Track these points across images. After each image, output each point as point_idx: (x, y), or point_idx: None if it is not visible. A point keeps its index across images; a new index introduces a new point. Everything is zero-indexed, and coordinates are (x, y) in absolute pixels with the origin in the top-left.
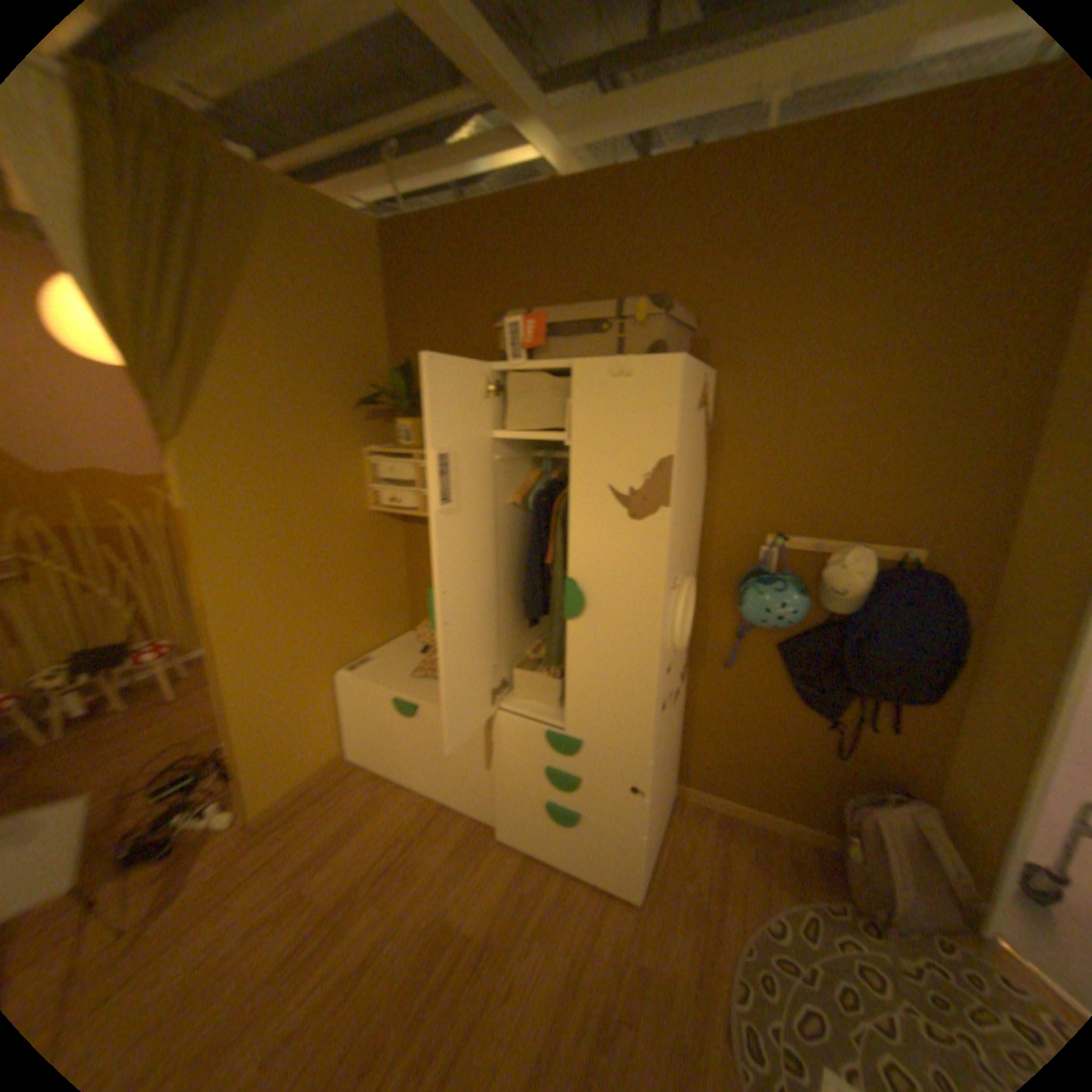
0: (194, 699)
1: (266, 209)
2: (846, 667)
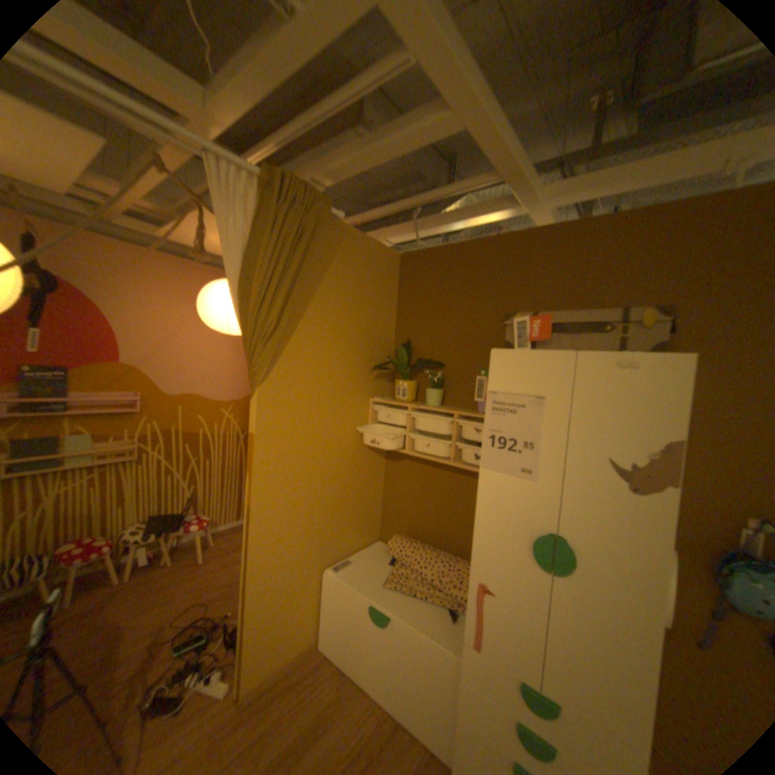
0: (217, 565)
1: (343, 247)
2: None
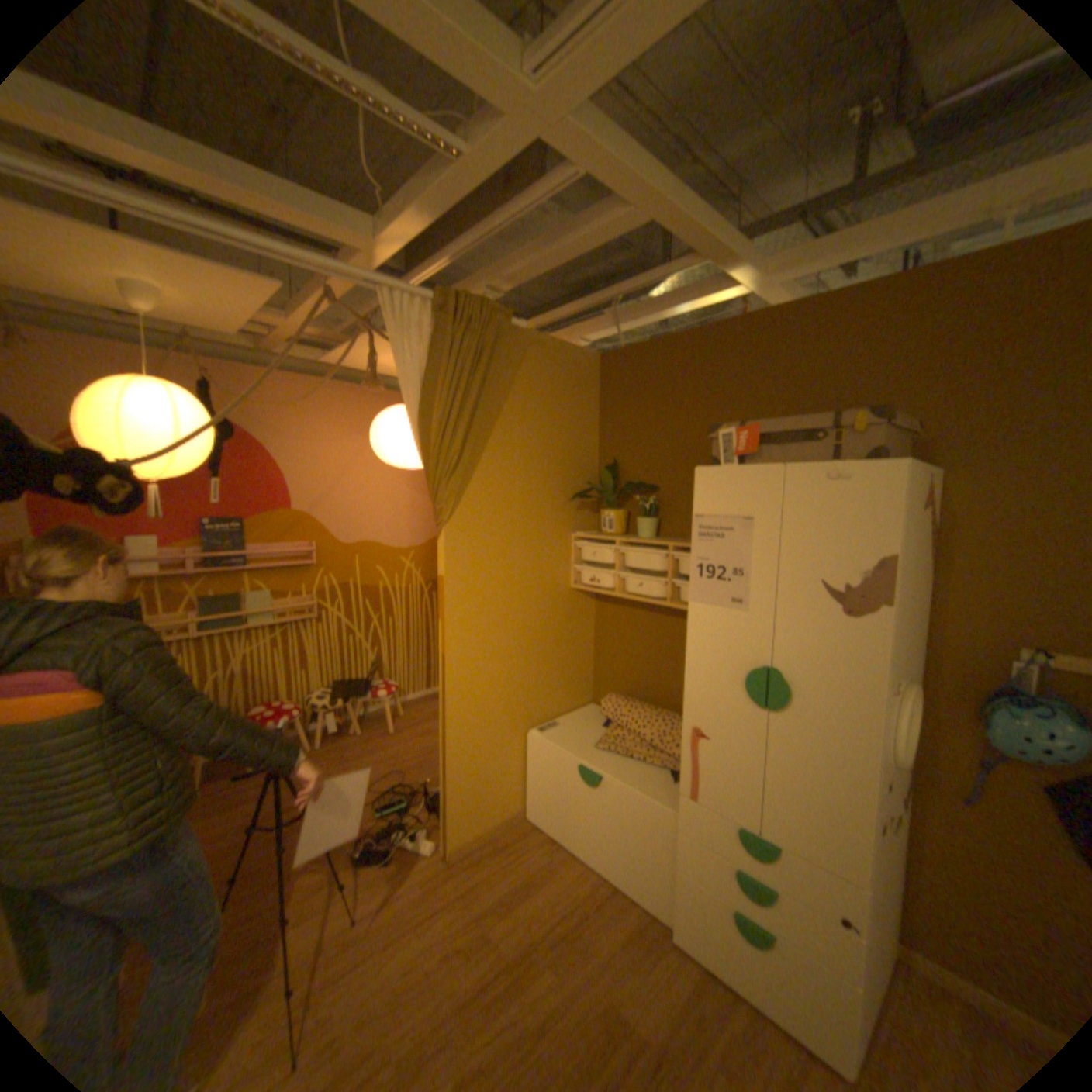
0: (409, 735)
1: (527, 357)
2: None
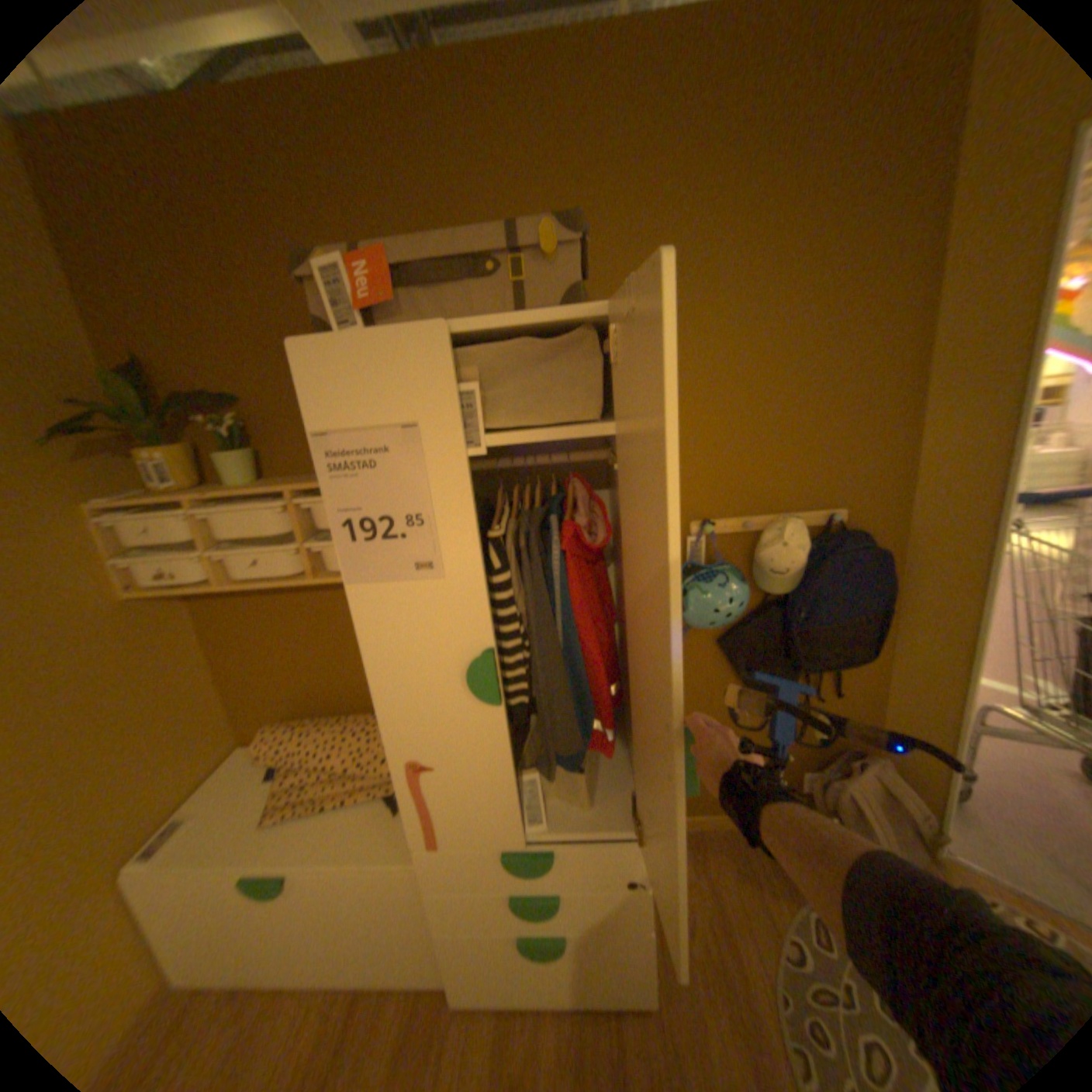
0: None
1: None
2: (789, 645)
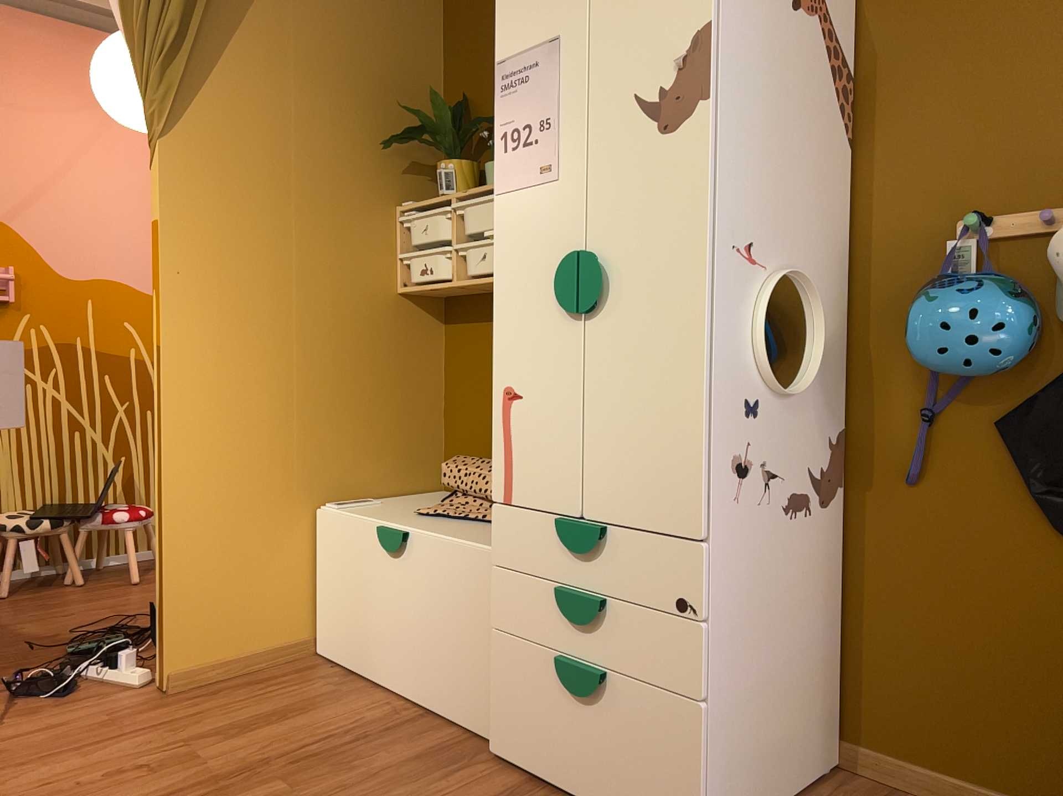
0: None
1: None
2: None
